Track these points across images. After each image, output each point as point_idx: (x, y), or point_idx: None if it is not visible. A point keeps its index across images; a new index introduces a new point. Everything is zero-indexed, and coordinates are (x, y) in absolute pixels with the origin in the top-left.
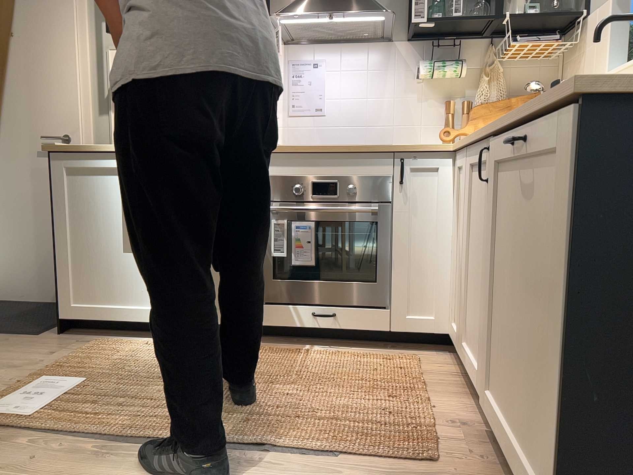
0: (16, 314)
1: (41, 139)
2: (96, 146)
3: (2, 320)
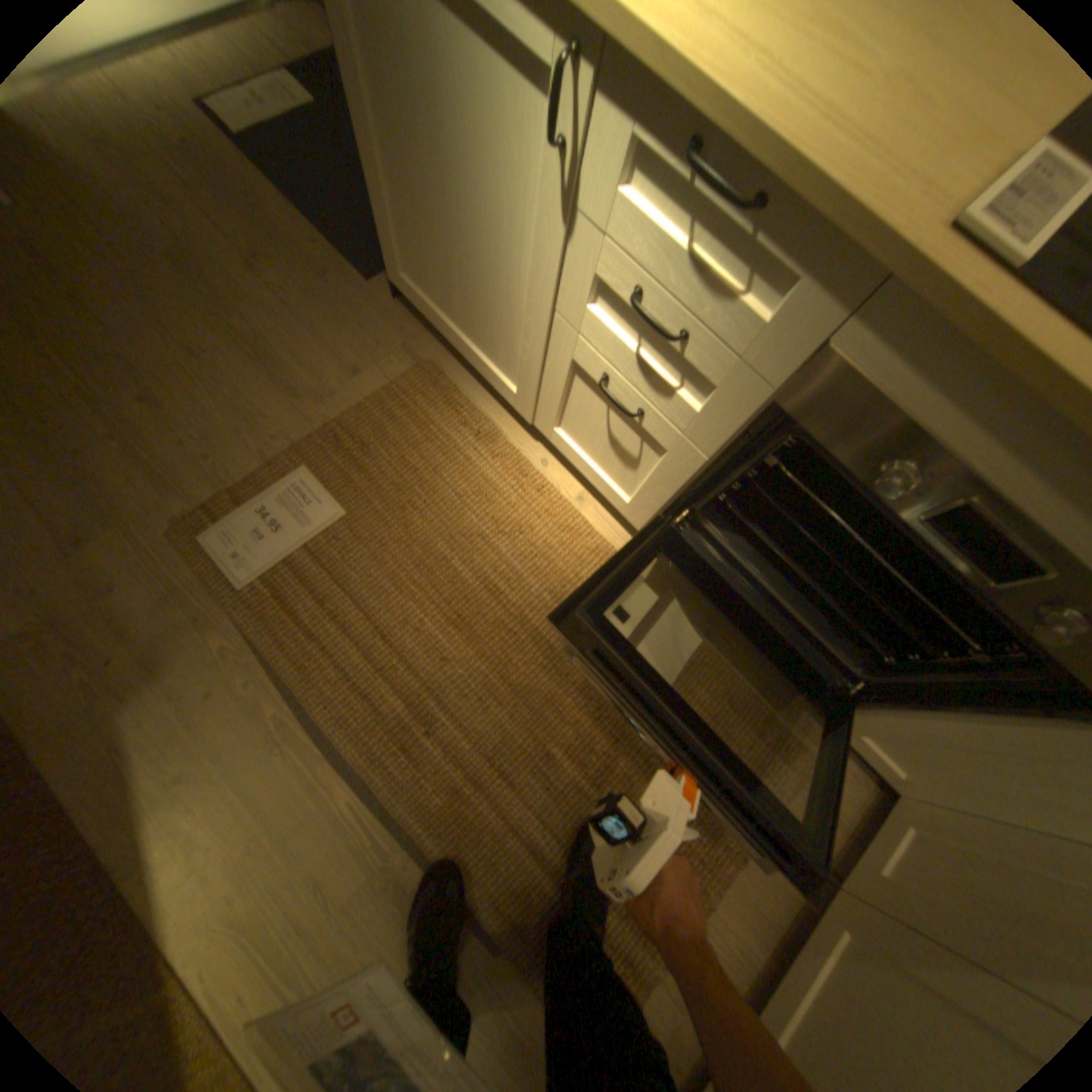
0: None
1: None
2: None
3: (350, 178)
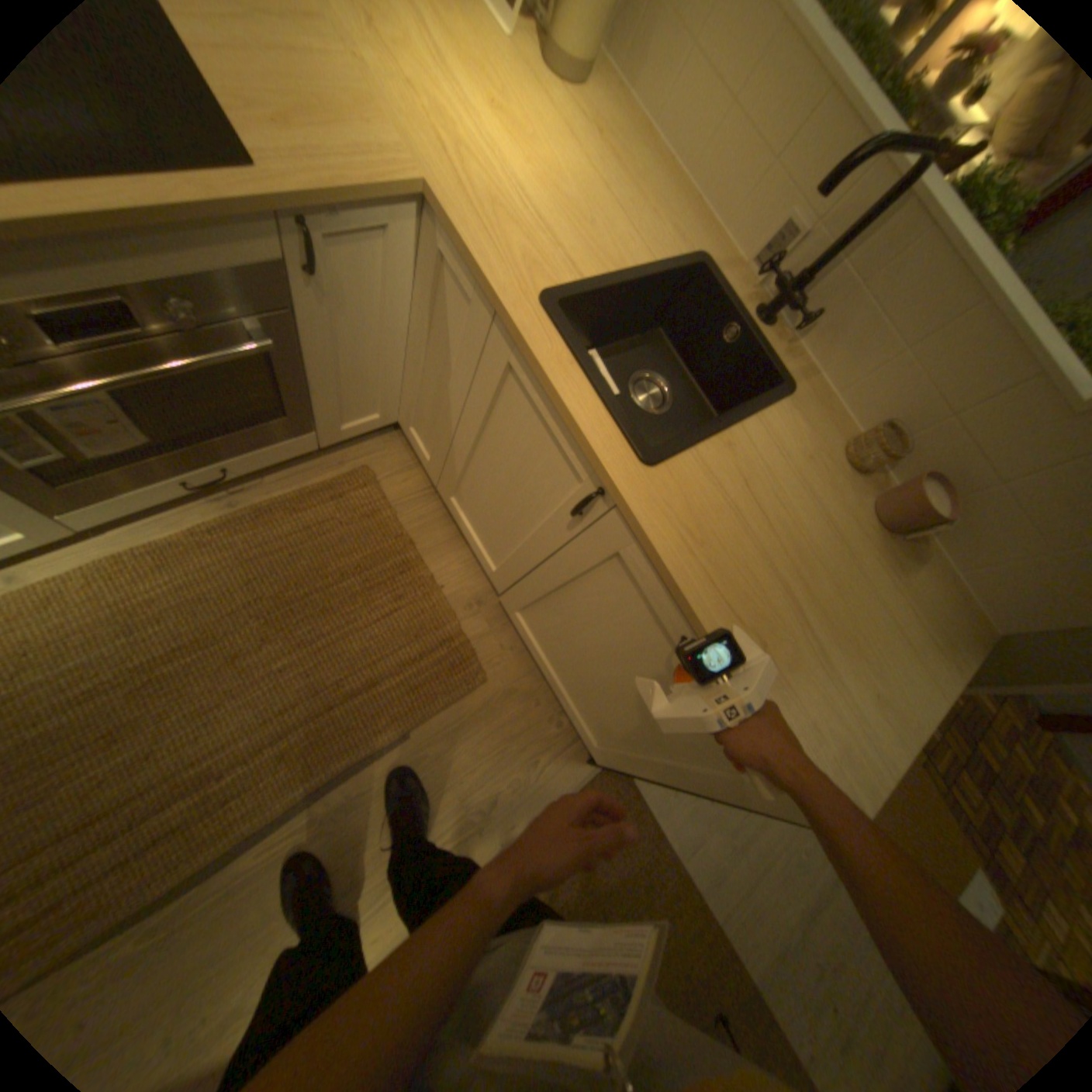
0: None
1: None
2: None
3: None
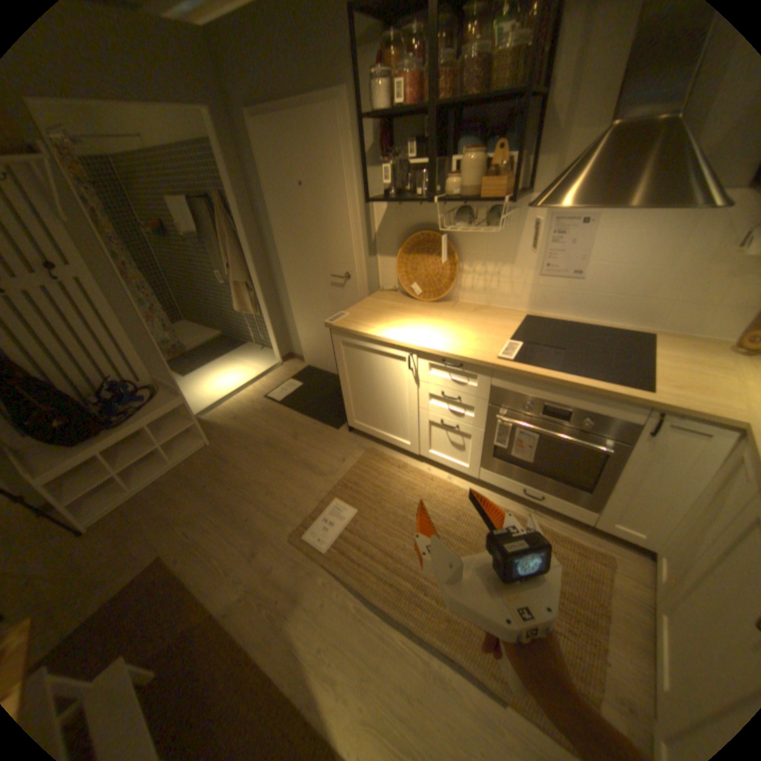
0: (328, 393)
1: (330, 277)
2: (360, 328)
3: (321, 400)
